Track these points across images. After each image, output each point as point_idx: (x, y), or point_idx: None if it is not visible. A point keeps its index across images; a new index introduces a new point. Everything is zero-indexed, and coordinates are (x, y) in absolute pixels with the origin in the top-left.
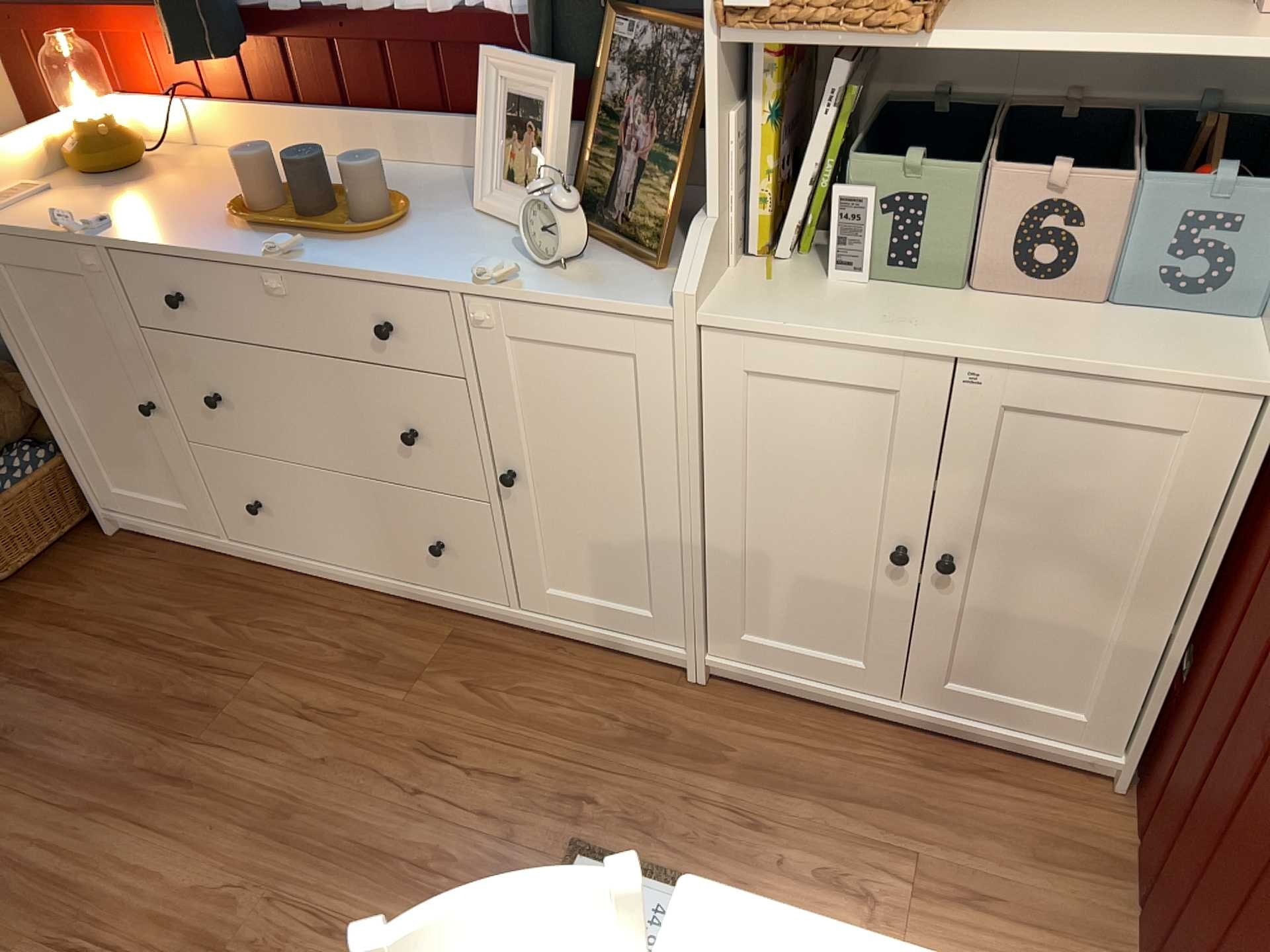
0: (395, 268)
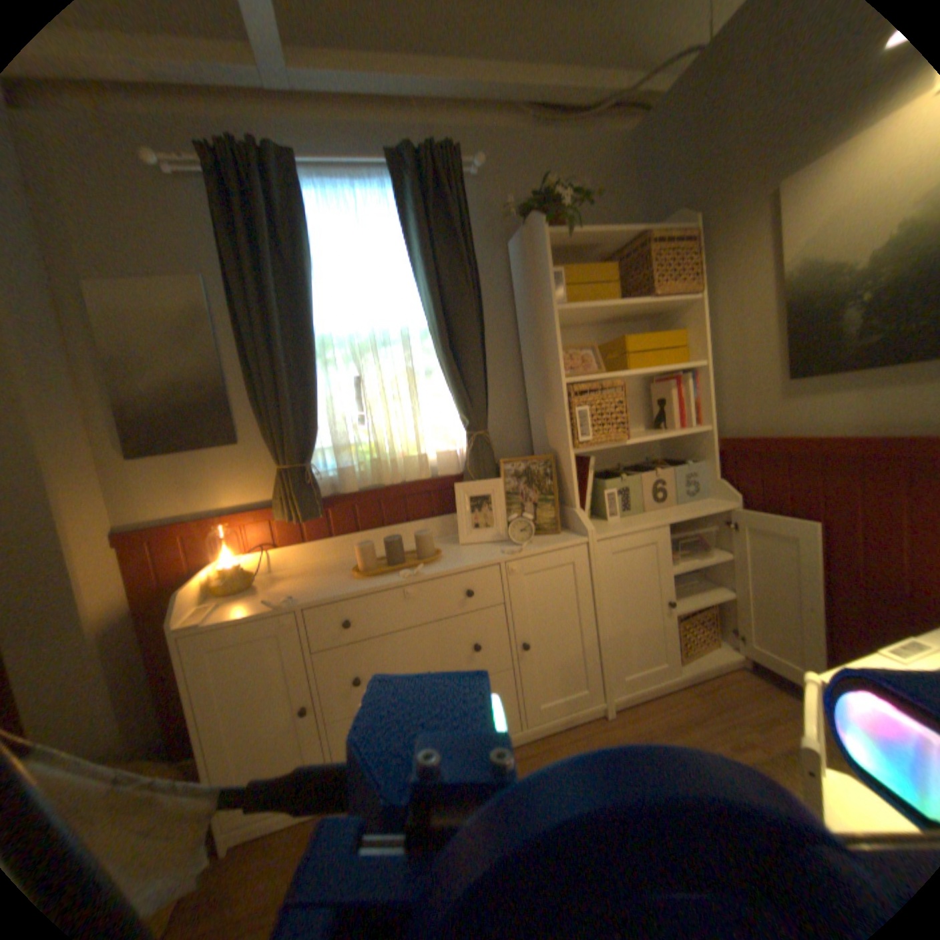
0: (462, 562)
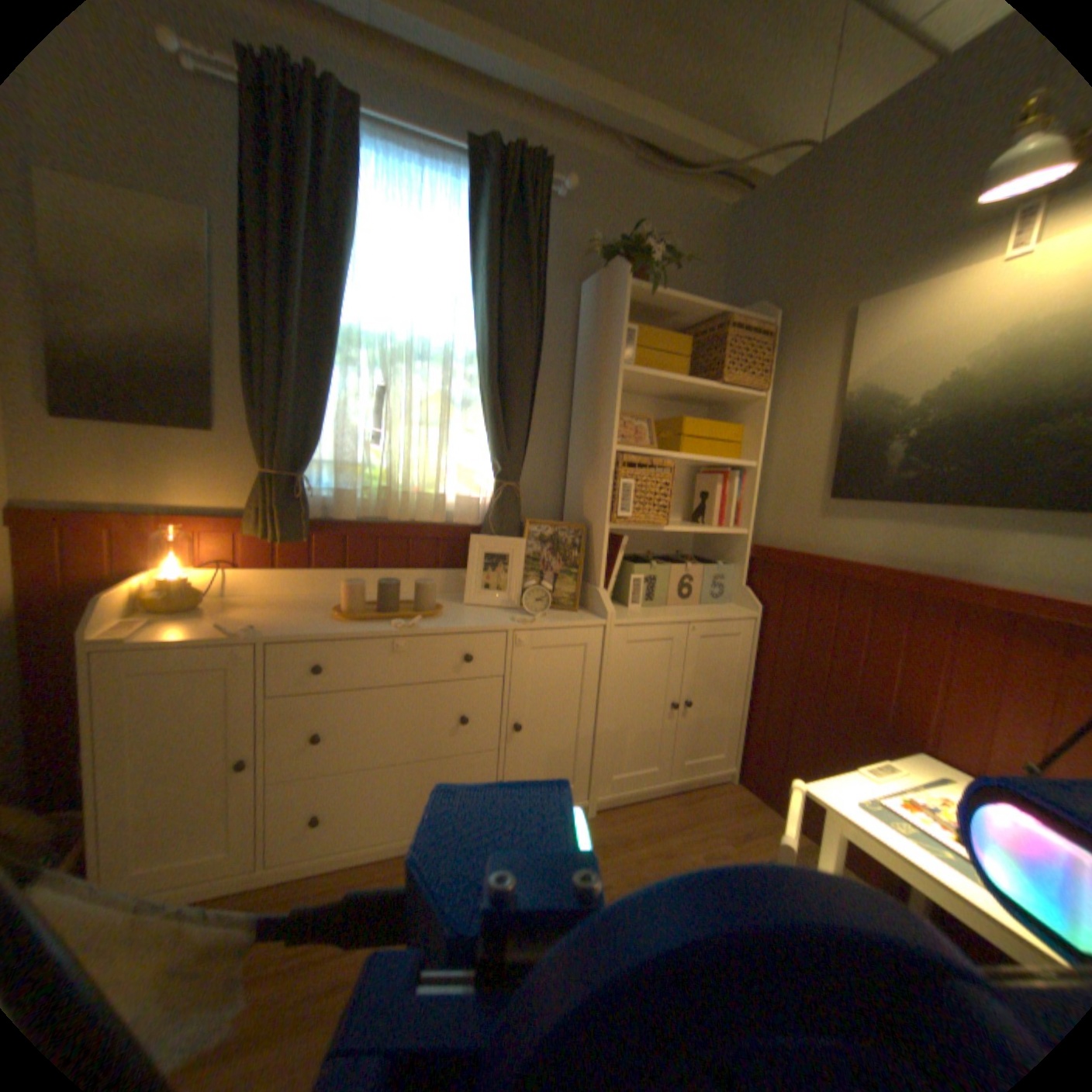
0: (466, 623)
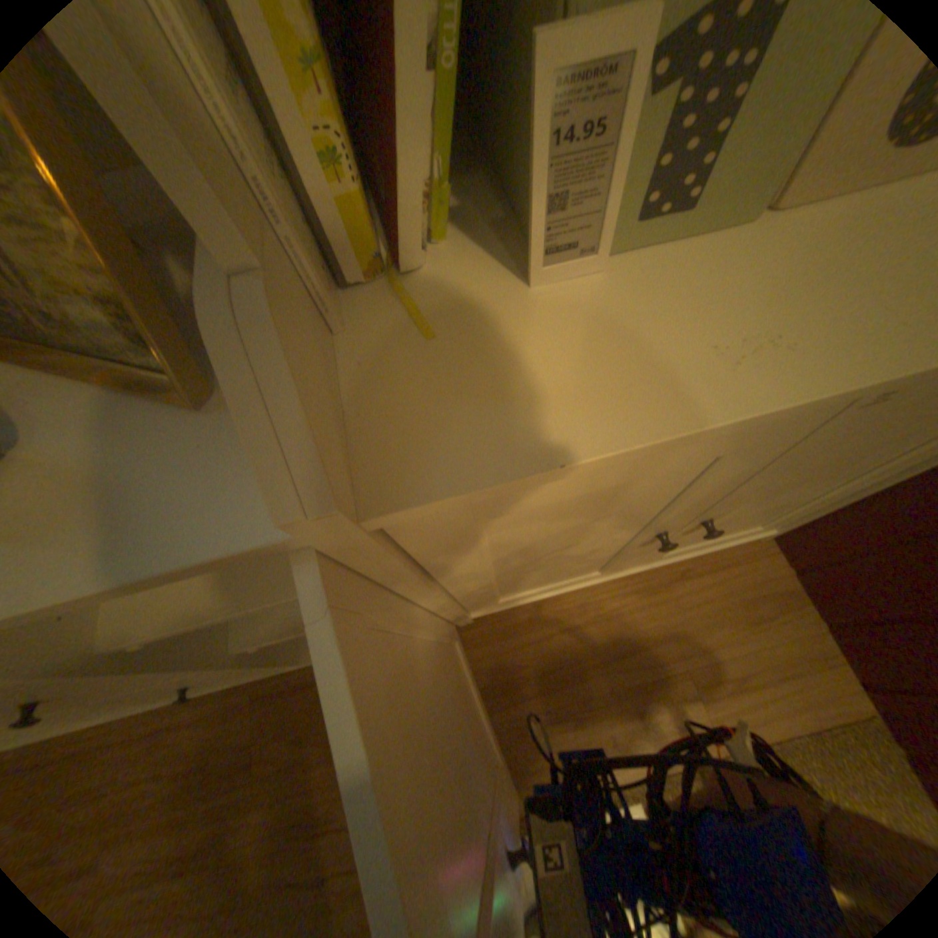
0: None
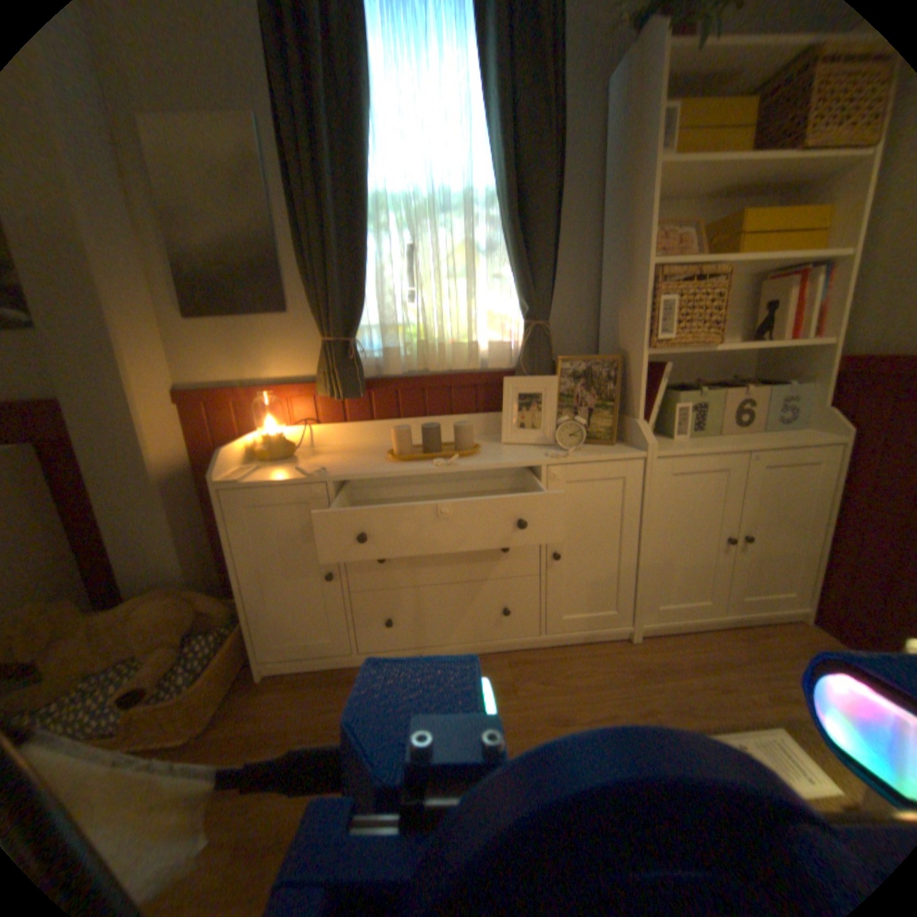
0: (501, 460)
